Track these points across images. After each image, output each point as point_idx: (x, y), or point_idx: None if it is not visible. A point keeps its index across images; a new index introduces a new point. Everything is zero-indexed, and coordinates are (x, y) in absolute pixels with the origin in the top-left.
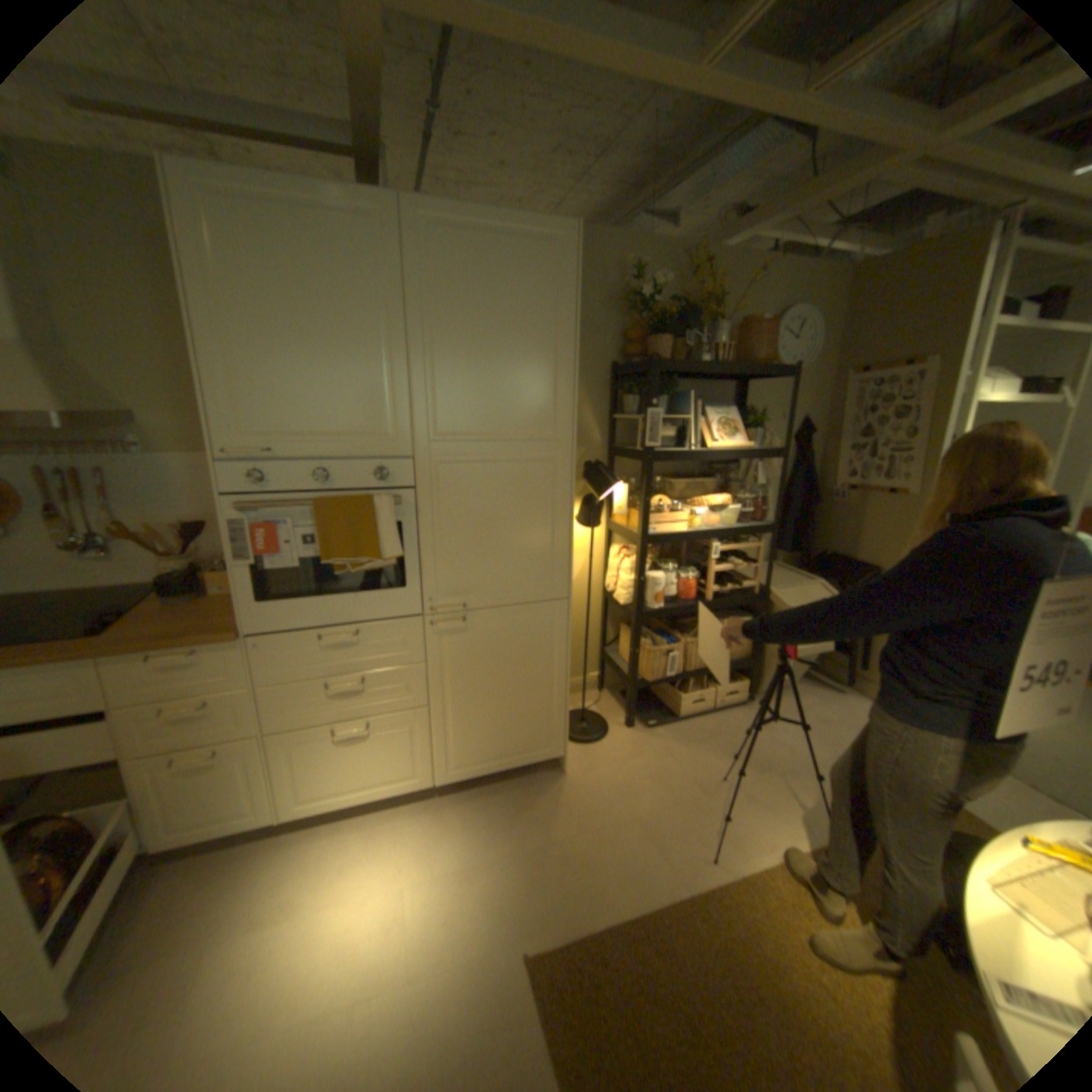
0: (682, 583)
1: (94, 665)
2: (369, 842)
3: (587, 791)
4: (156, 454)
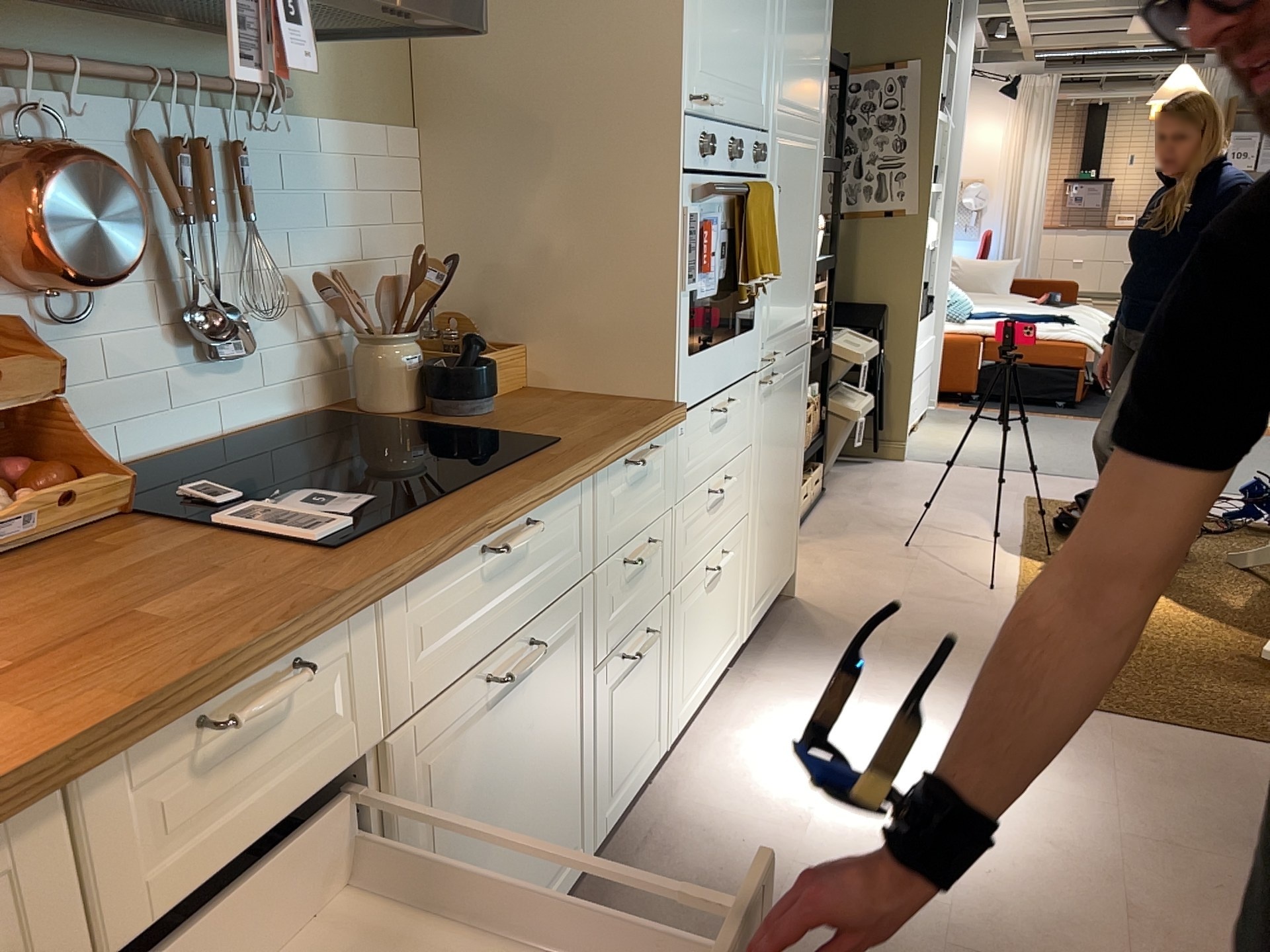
0: None
1: (587, 483)
2: (748, 724)
3: (835, 597)
4: (310, 119)
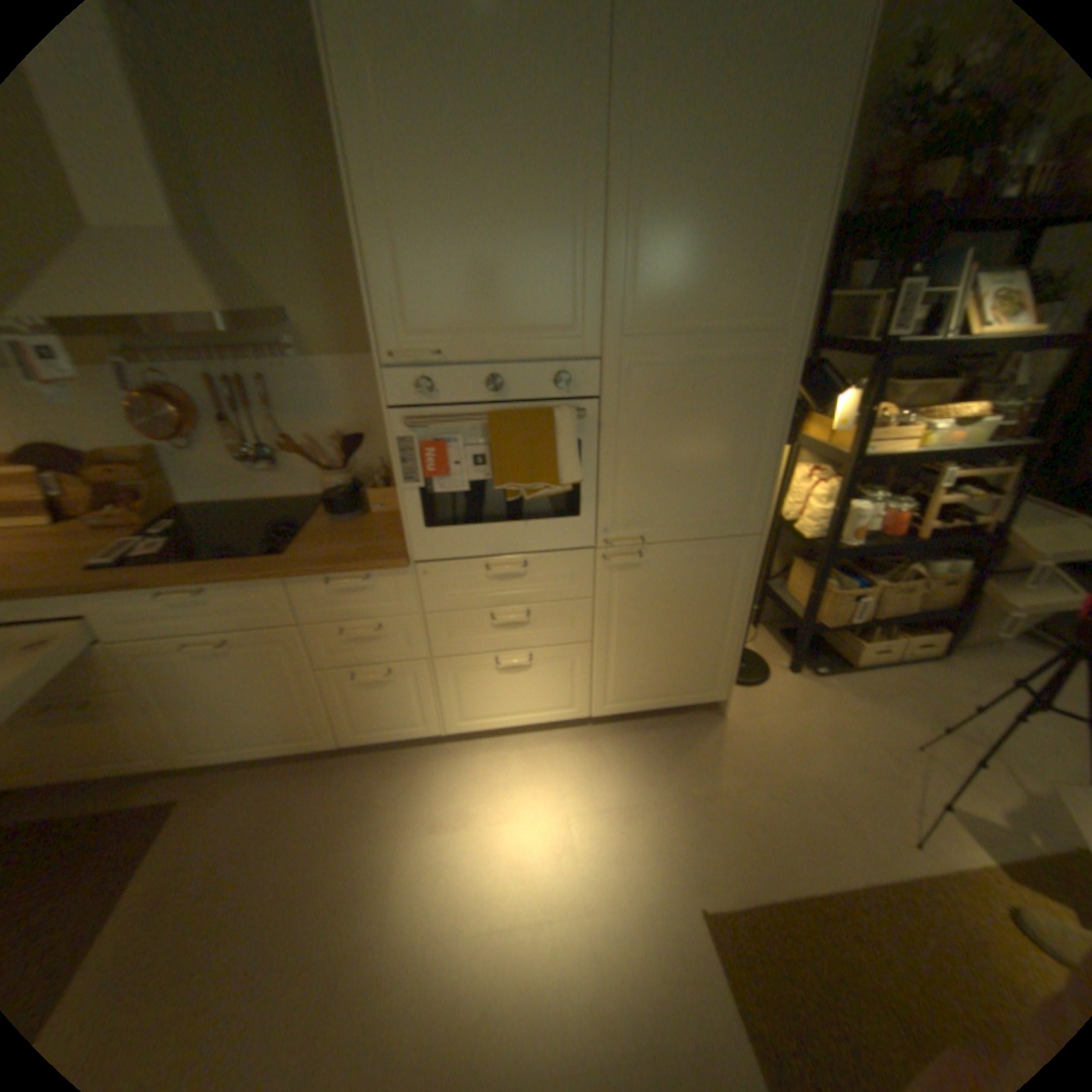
0: (893, 516)
1: (279, 583)
2: (529, 763)
3: (752, 740)
4: (309, 356)
